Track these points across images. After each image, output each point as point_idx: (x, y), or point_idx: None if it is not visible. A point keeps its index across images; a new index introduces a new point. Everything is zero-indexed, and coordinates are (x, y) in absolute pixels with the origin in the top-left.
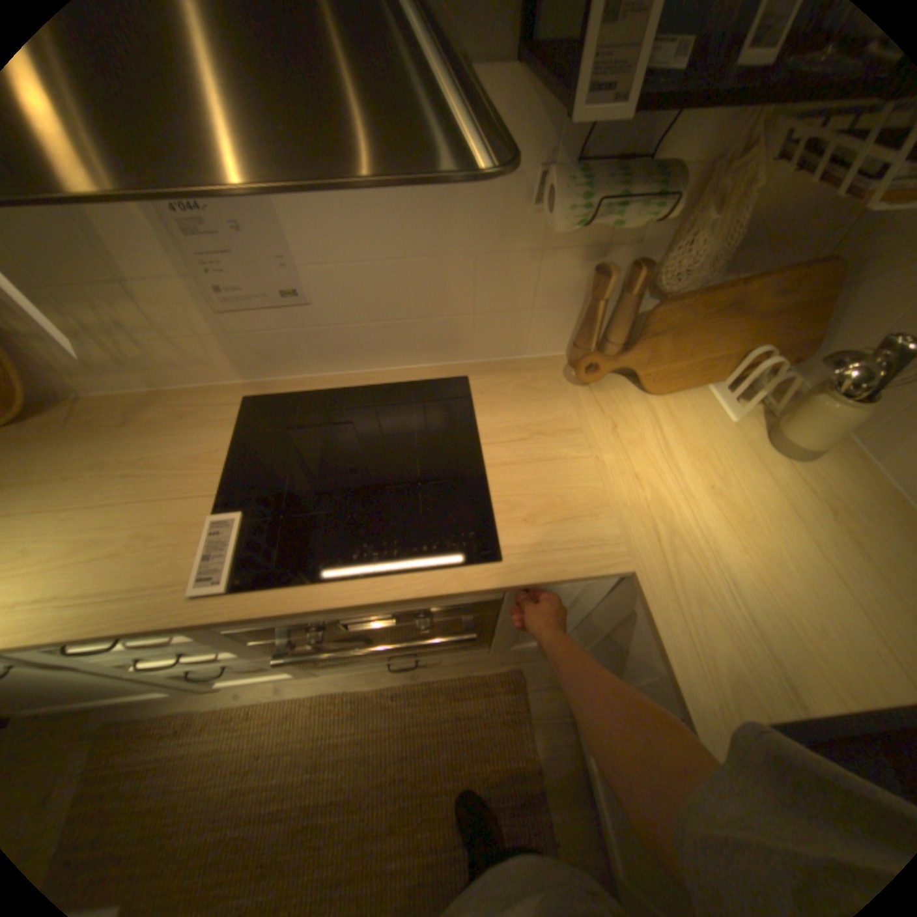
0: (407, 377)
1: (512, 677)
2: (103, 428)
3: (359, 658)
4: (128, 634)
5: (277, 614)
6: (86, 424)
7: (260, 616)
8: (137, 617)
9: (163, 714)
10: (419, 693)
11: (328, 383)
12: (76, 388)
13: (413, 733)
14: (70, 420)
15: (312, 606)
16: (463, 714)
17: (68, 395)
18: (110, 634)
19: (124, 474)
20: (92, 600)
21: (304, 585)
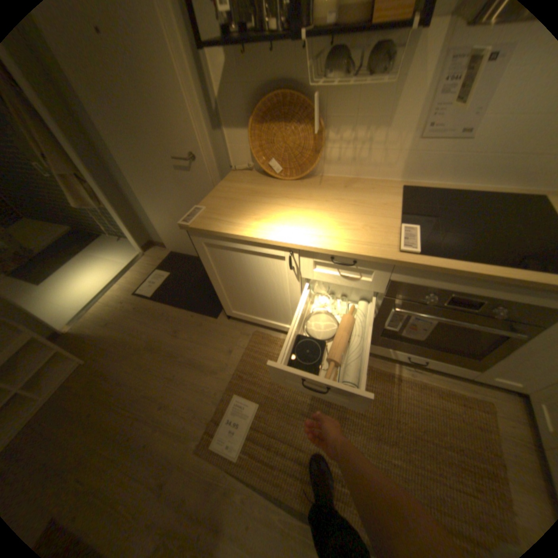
0: (494, 193)
1: (483, 402)
2: (338, 186)
3: (446, 322)
4: (370, 258)
5: (448, 267)
6: (330, 184)
7: (431, 269)
8: (376, 251)
9: (280, 339)
10: (418, 384)
11: (445, 188)
12: (324, 170)
13: (412, 403)
14: (322, 182)
15: (468, 269)
16: (447, 407)
17: (320, 173)
18: (358, 257)
19: (353, 203)
20: (354, 241)
21: (462, 260)
